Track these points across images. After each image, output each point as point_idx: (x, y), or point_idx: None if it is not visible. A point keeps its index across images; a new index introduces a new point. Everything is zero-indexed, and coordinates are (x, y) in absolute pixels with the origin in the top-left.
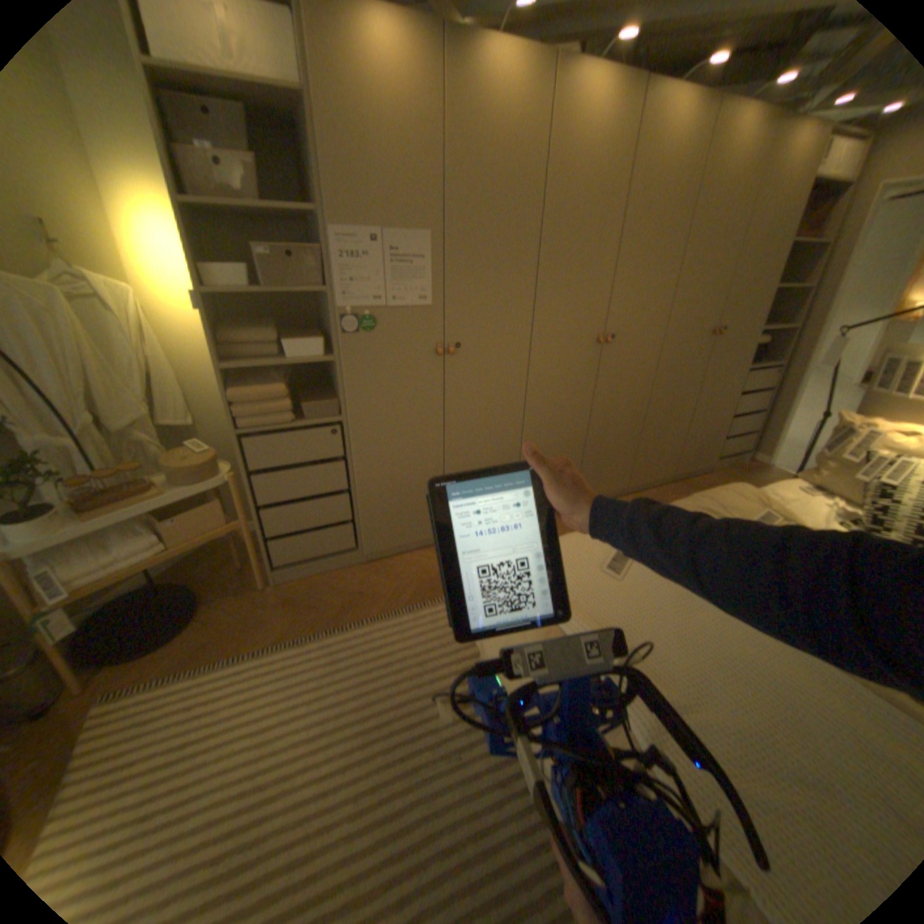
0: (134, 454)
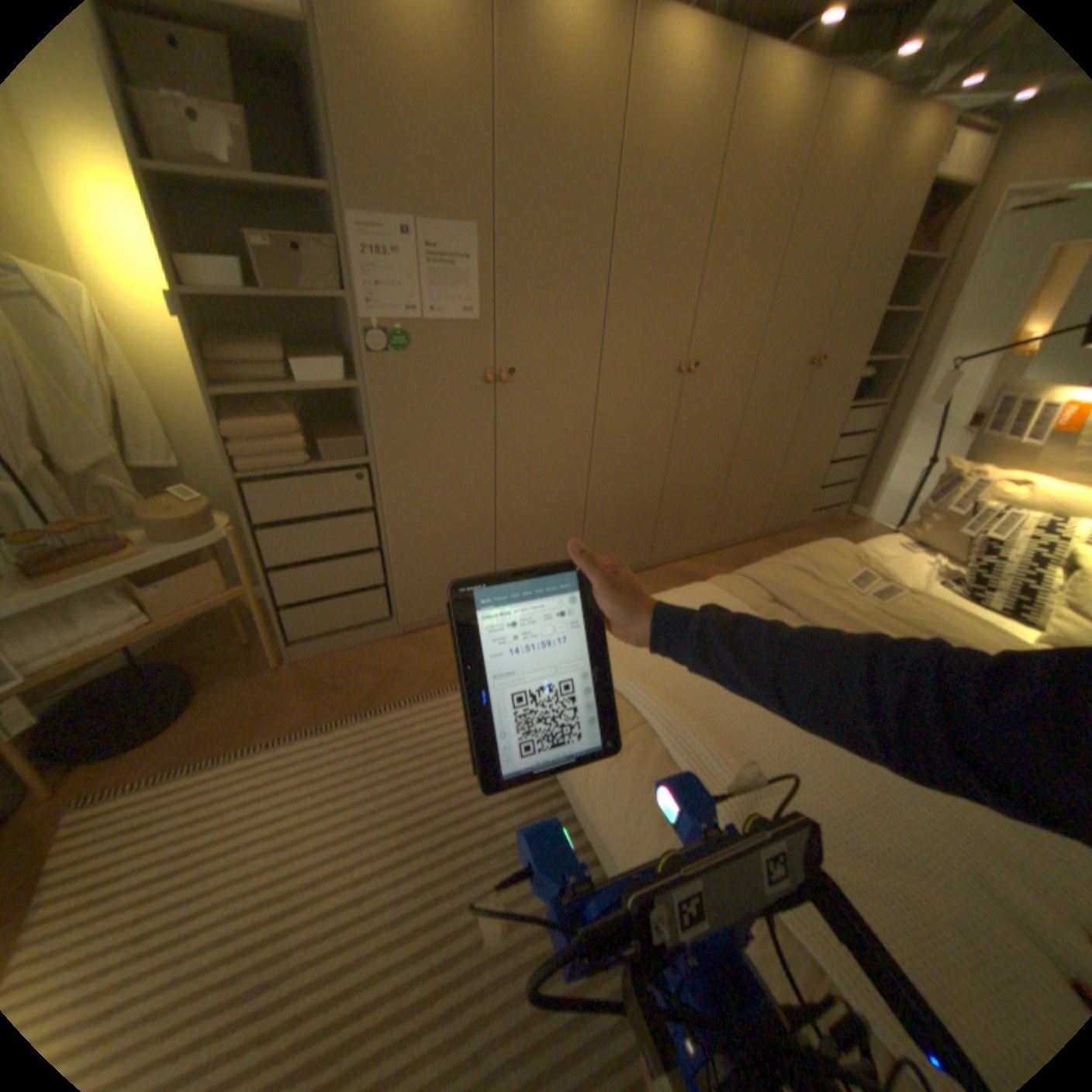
0: (102, 504)
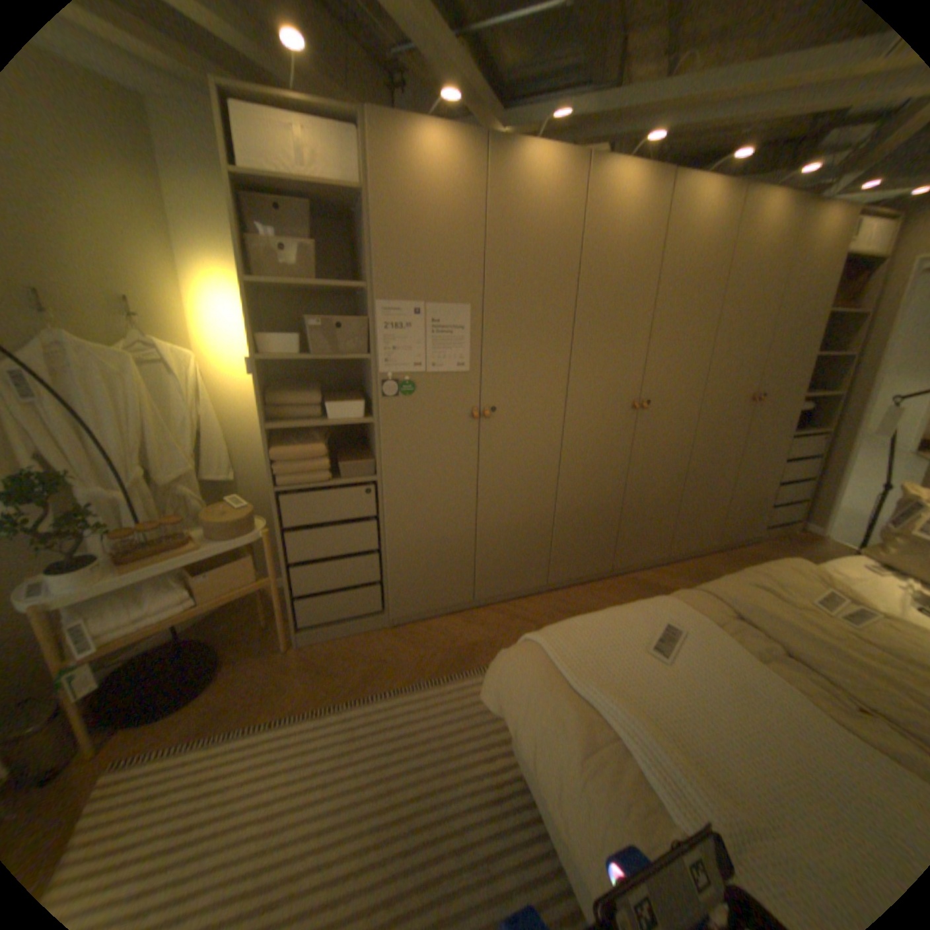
0: (176, 508)
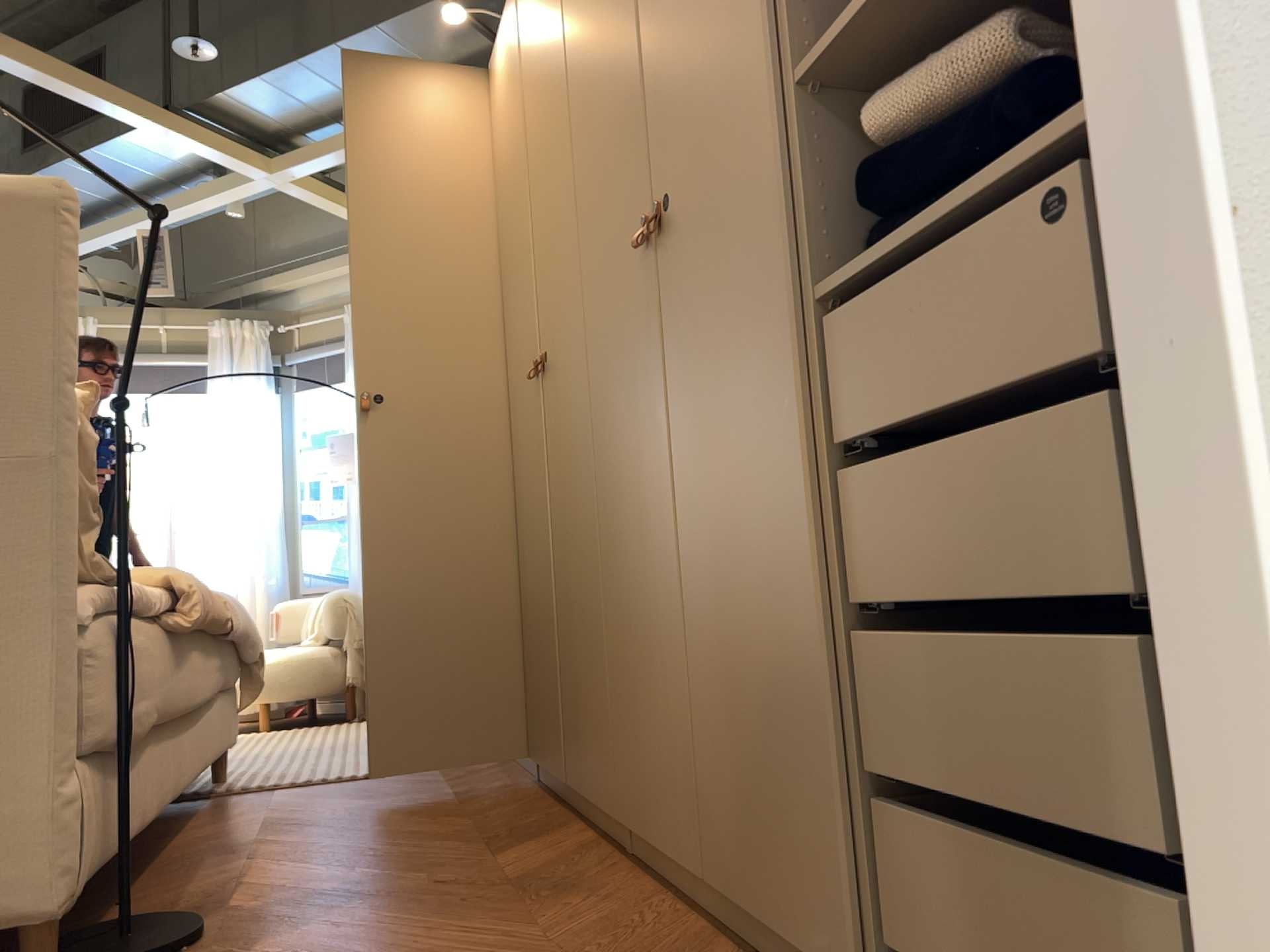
0: None
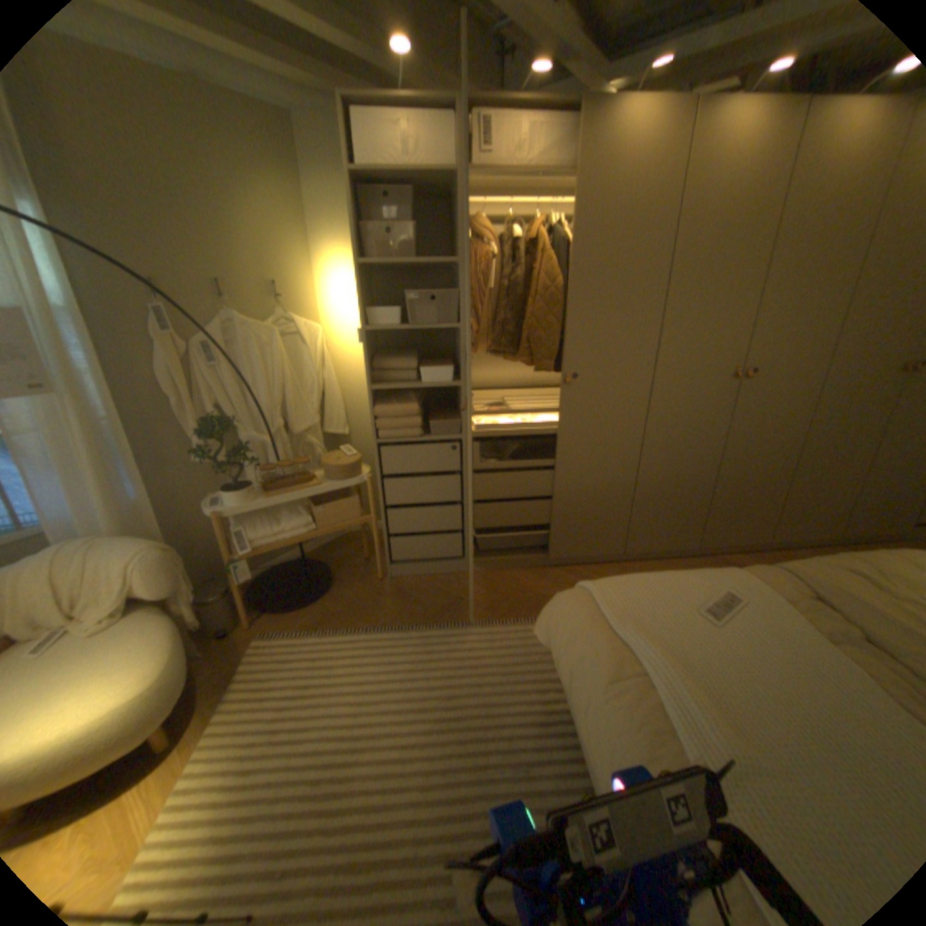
0: (306, 454)
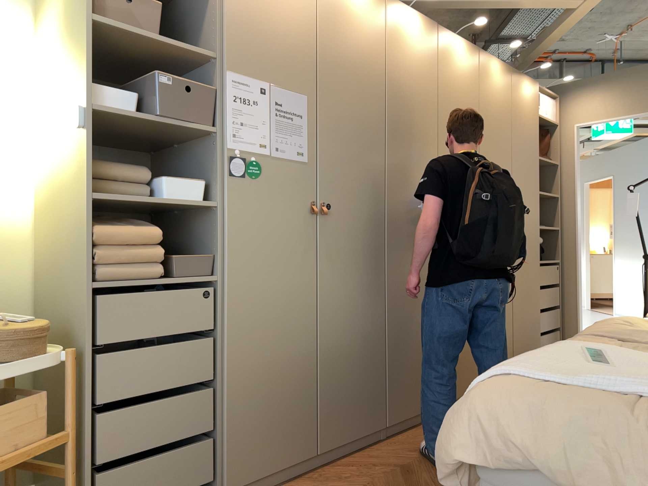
0: None
